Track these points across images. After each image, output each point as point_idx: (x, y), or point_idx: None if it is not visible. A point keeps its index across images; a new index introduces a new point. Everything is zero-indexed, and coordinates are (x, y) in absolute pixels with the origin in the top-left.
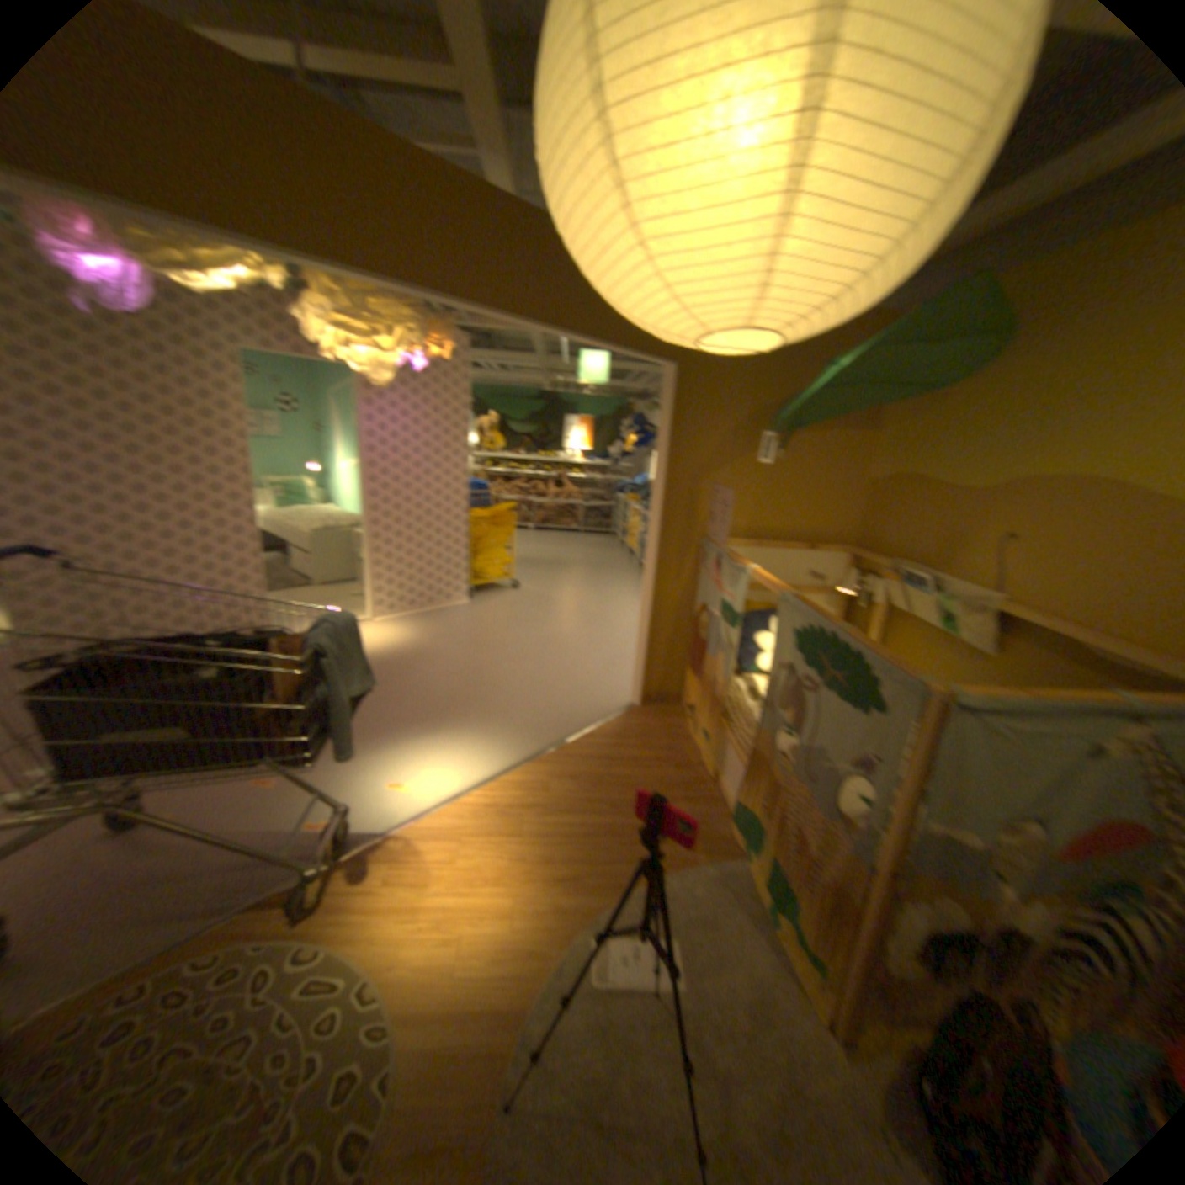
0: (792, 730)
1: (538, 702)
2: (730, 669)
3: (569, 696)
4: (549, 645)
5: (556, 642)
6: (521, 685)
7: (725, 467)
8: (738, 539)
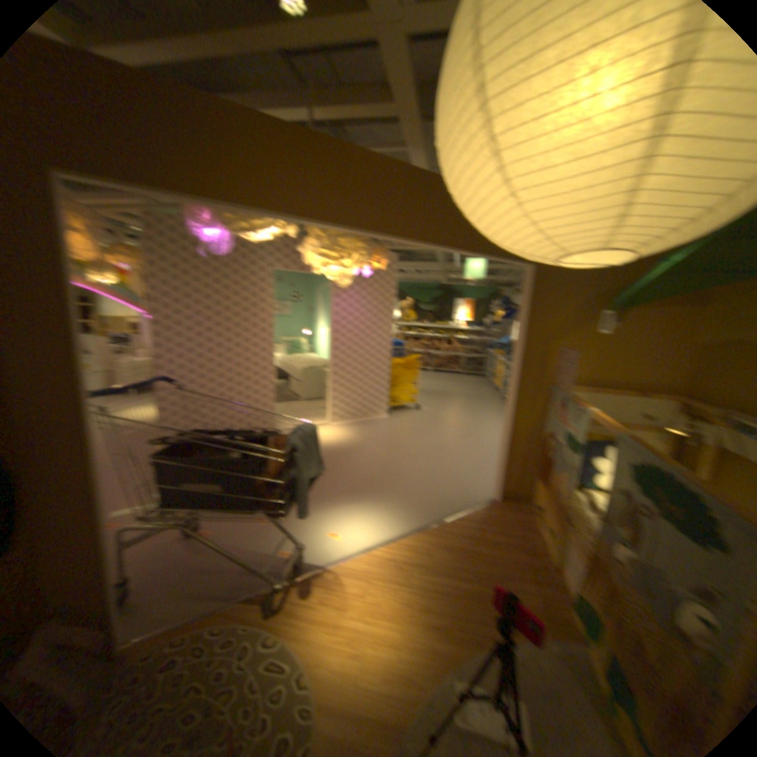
0: (630, 546)
1: (427, 489)
2: (573, 485)
3: (448, 488)
4: (436, 449)
5: (442, 448)
6: (416, 476)
7: (571, 334)
8: (580, 386)
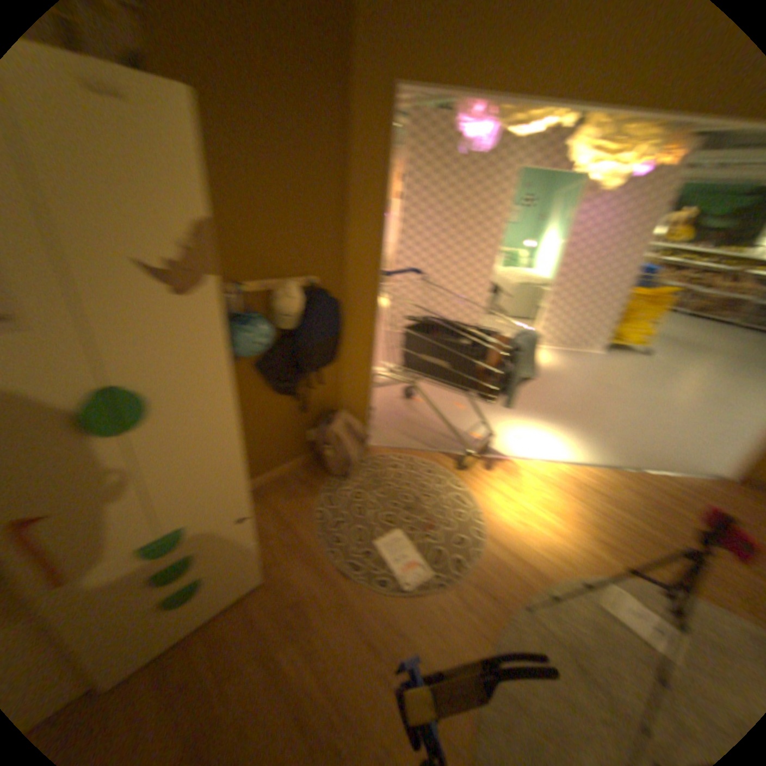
0: None
1: (636, 439)
2: None
3: (665, 447)
4: (663, 406)
5: (672, 406)
6: (626, 422)
7: None
8: None
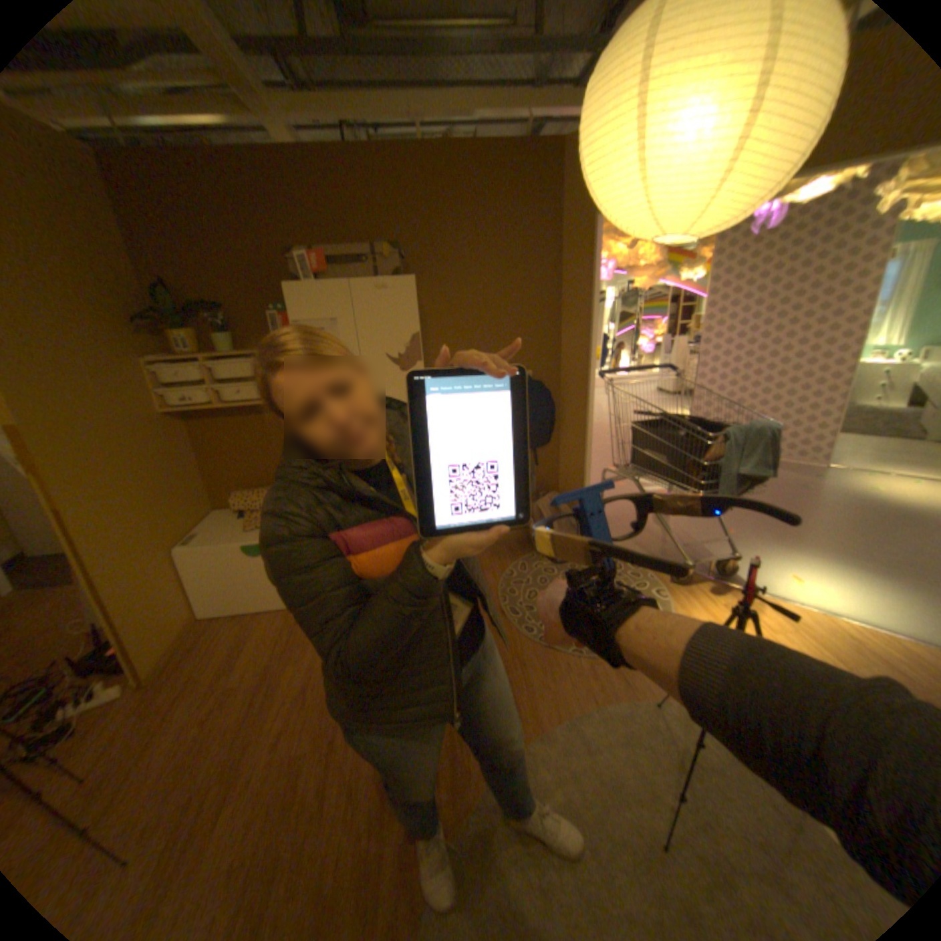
0: None
1: None
2: None
3: None
4: None
5: None
6: None
7: None
8: None
